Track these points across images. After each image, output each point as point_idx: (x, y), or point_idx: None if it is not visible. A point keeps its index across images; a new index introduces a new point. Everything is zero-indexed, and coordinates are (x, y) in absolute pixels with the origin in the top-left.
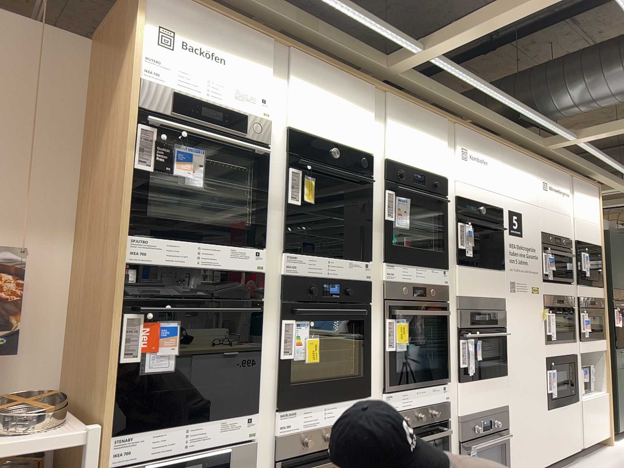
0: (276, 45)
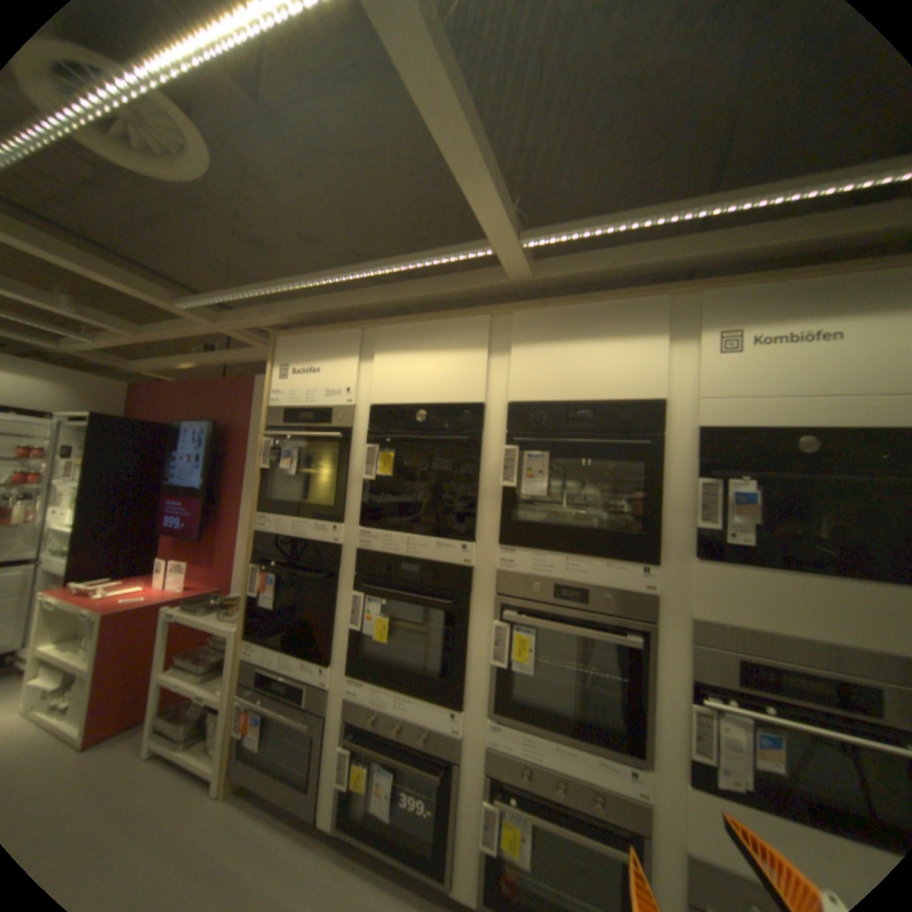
0: (357, 327)
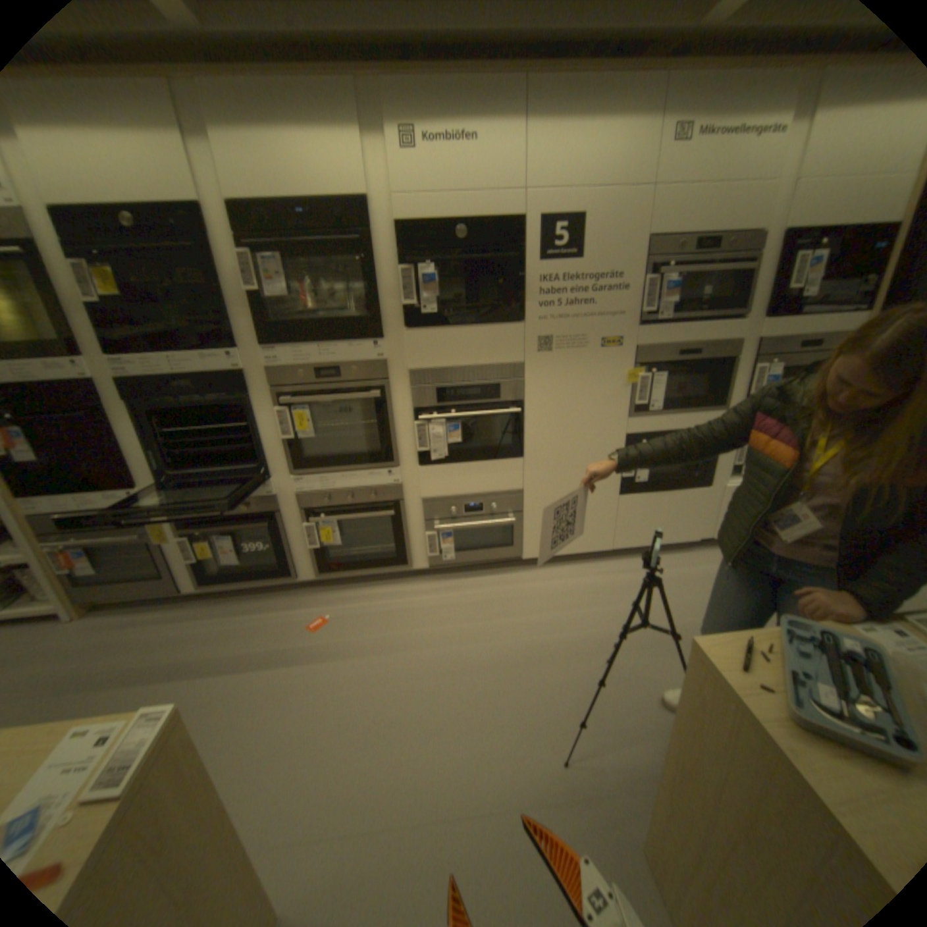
0: None
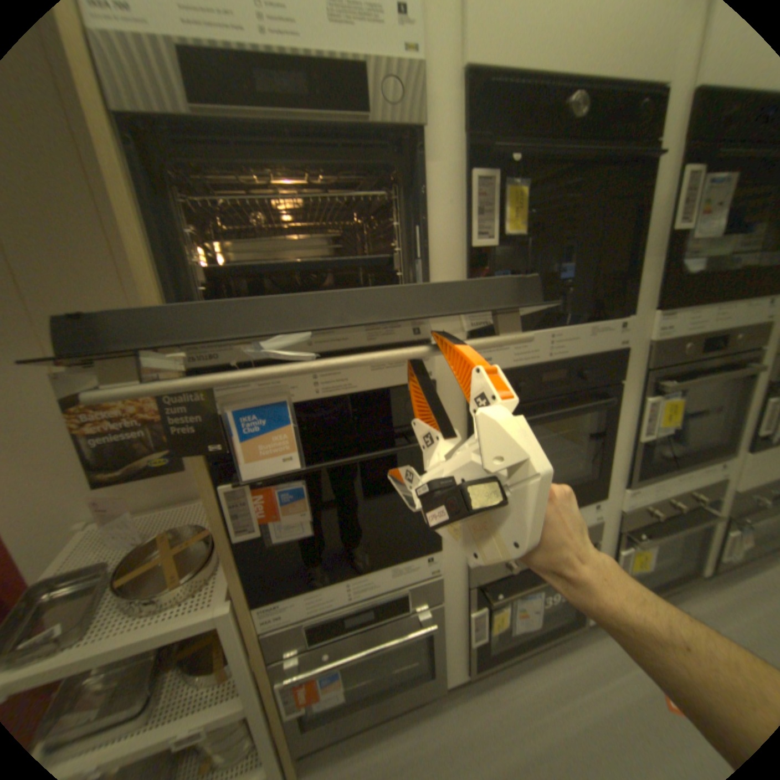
0: None
